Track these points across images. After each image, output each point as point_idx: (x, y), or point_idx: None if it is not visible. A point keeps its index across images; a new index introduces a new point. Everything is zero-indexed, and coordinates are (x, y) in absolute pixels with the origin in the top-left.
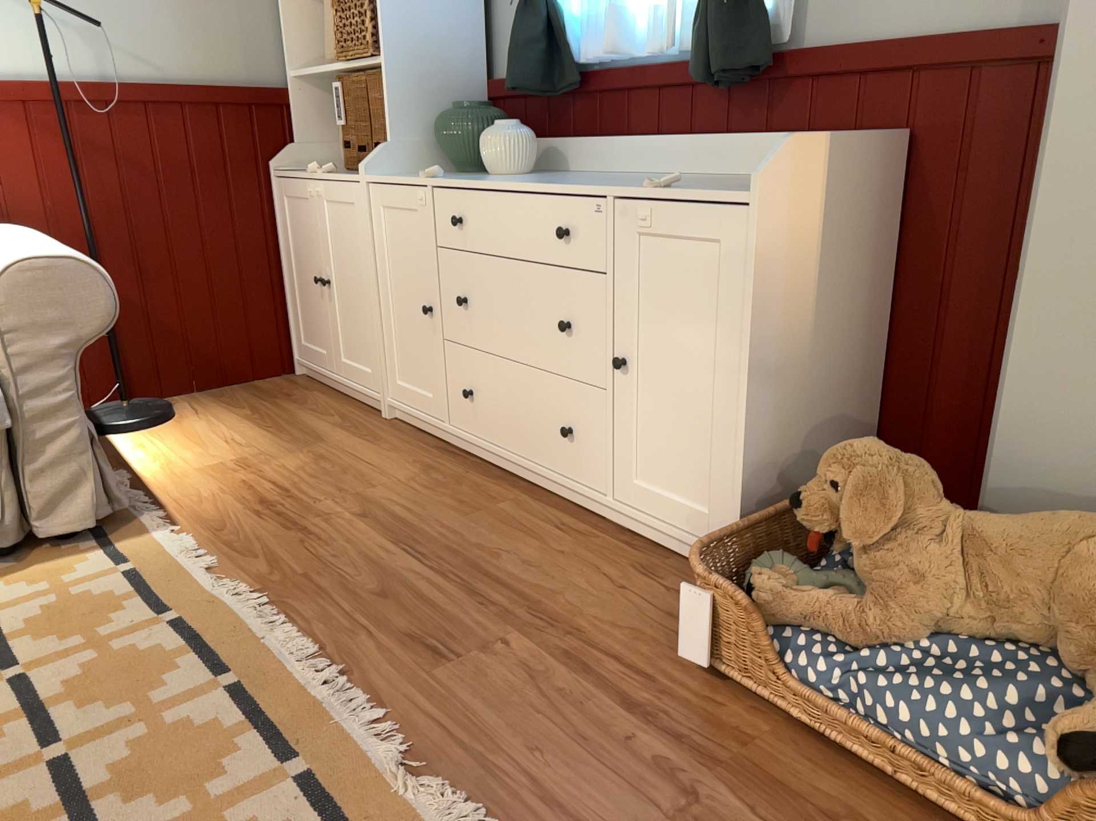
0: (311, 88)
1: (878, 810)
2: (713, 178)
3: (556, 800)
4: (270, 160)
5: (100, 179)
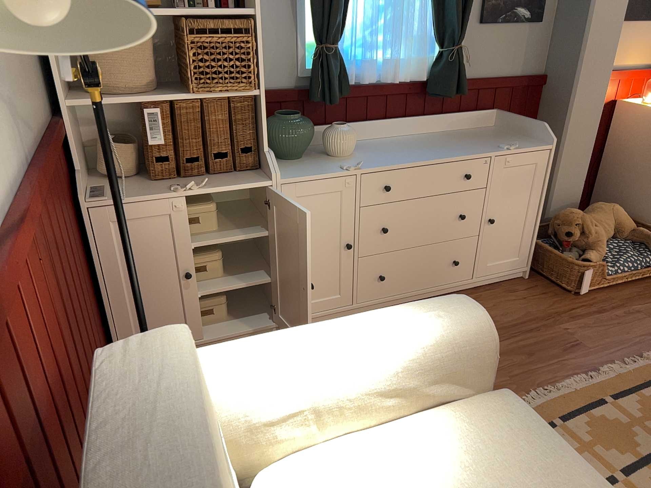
0: (69, 111)
1: (634, 289)
2: (437, 135)
3: (649, 334)
4: (72, 192)
5: (55, 281)
